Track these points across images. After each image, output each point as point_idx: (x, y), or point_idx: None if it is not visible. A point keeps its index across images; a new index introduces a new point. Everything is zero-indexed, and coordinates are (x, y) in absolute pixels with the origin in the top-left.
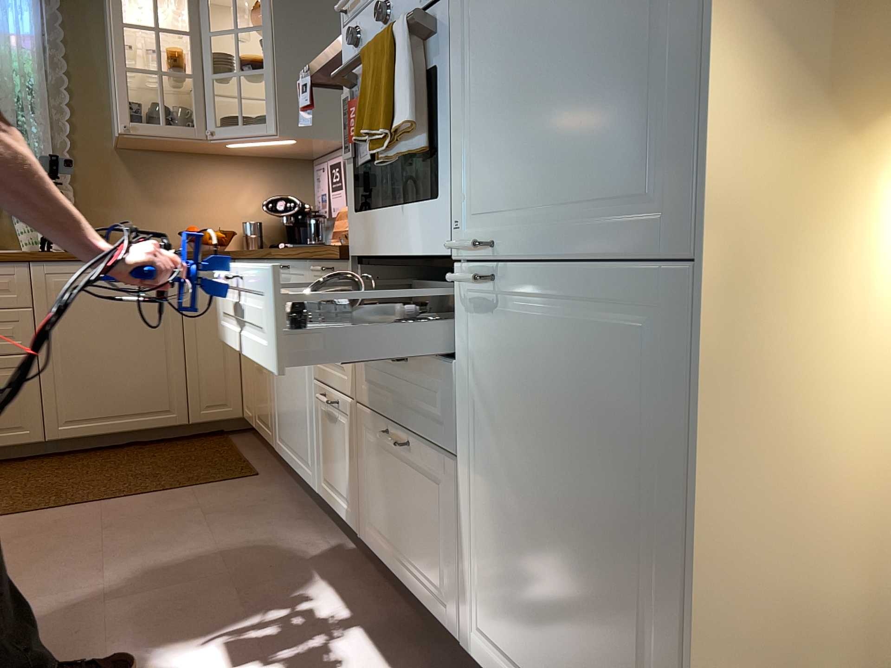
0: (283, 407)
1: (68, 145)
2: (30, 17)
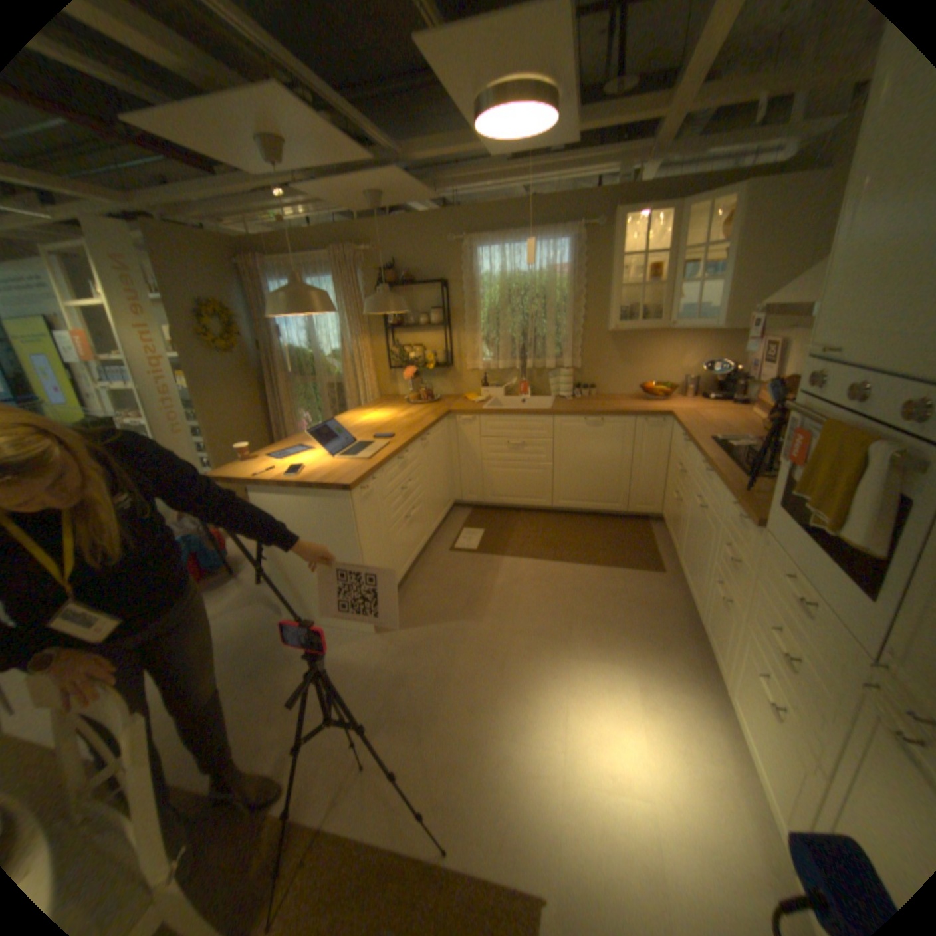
0: (690, 547)
1: (580, 332)
2: (568, 253)
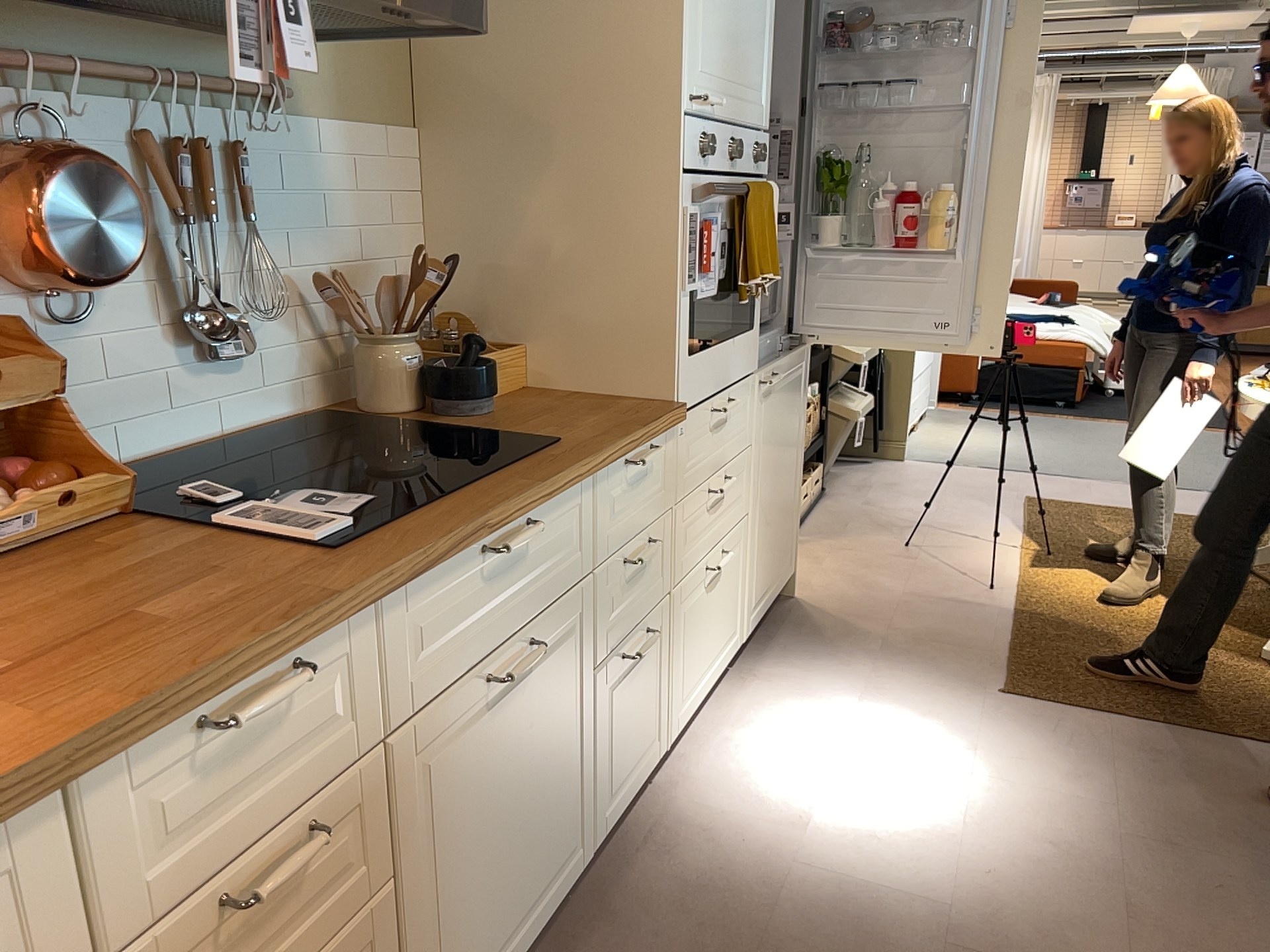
0: (478, 889)
1: None
2: None
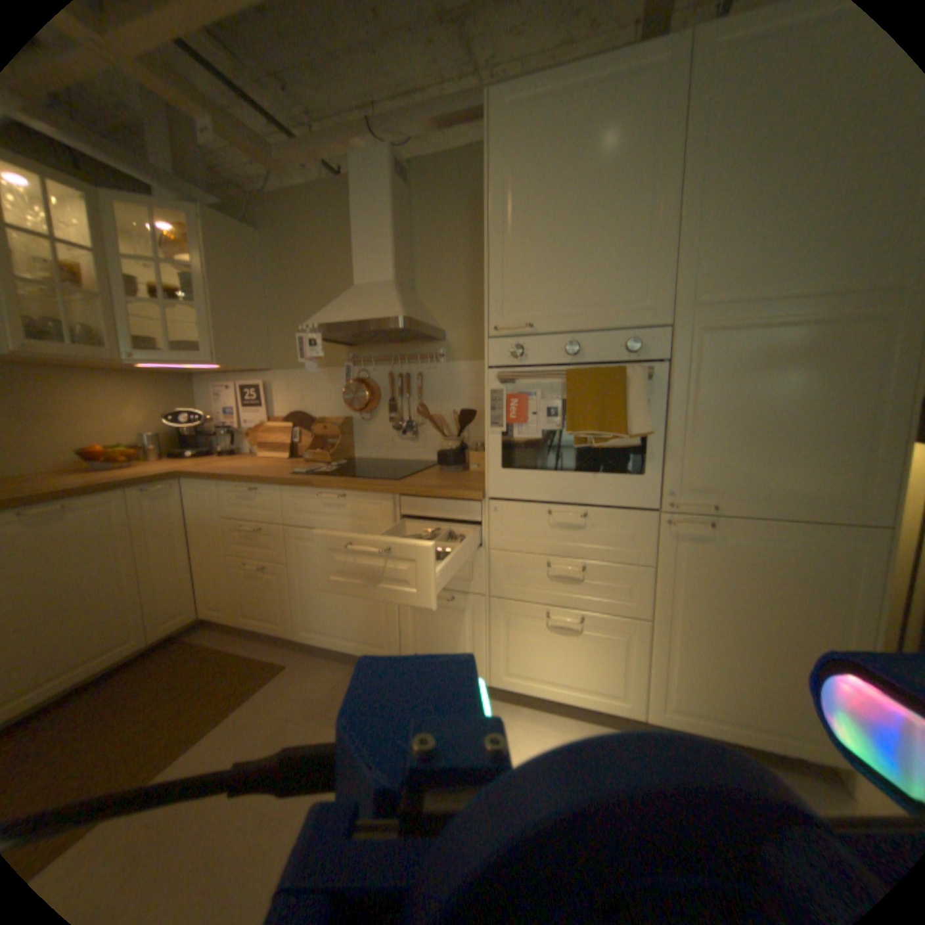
0: (319, 605)
1: None
2: None
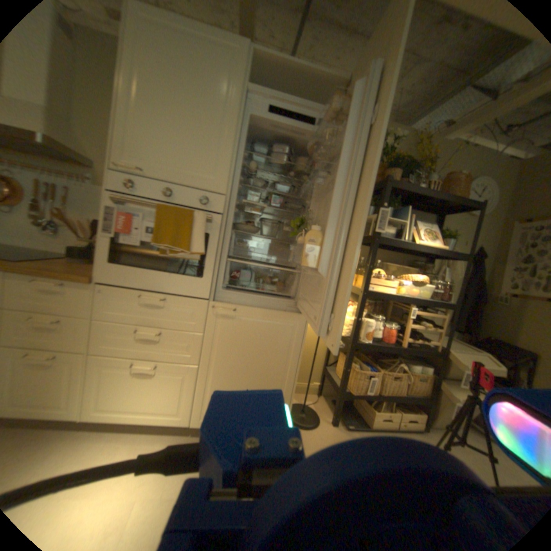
0: None
1: None
2: None
